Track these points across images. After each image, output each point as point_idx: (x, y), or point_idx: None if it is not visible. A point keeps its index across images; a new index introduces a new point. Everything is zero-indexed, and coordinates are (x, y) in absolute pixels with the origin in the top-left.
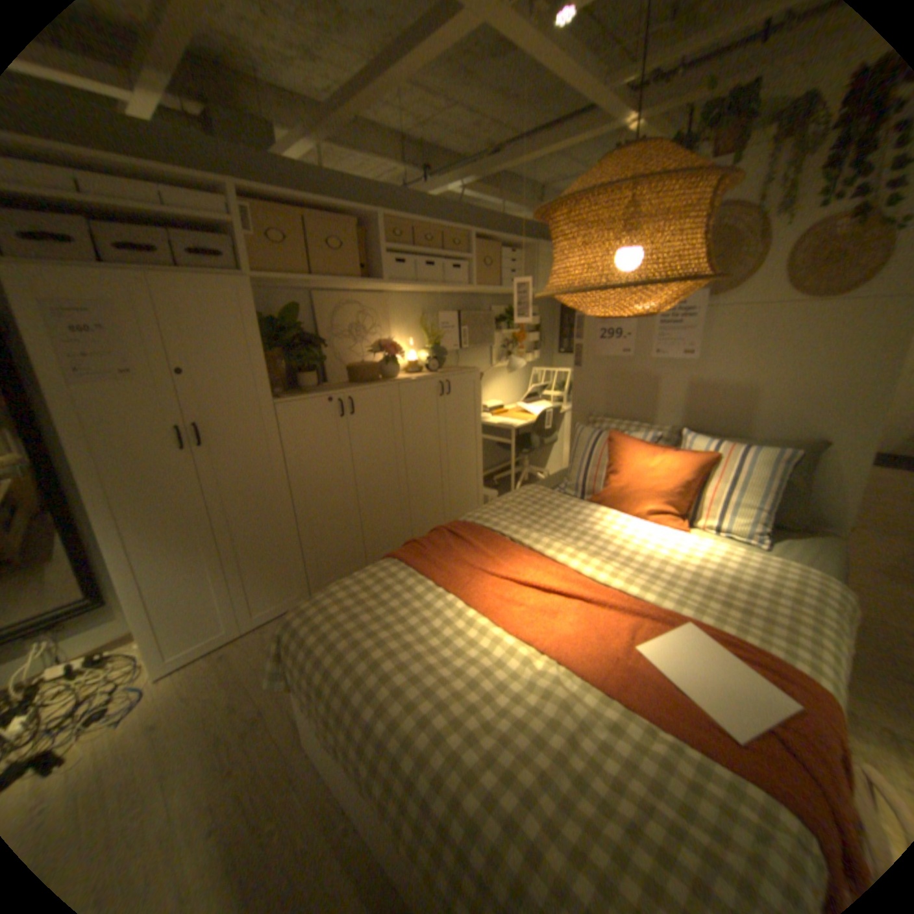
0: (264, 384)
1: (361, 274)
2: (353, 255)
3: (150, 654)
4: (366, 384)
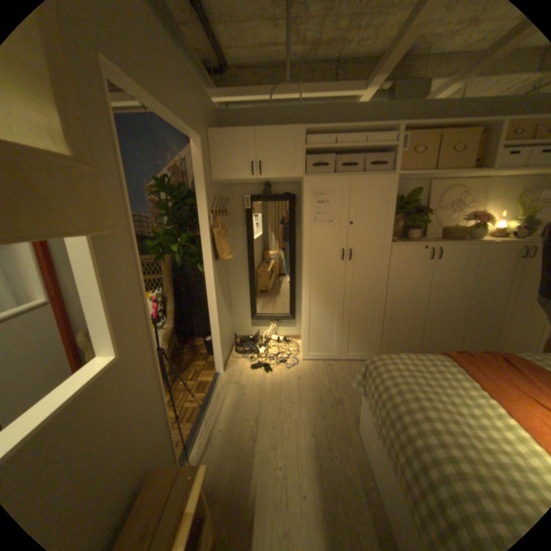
0: (388, 234)
1: (474, 167)
2: (472, 155)
3: (305, 348)
4: (455, 241)
